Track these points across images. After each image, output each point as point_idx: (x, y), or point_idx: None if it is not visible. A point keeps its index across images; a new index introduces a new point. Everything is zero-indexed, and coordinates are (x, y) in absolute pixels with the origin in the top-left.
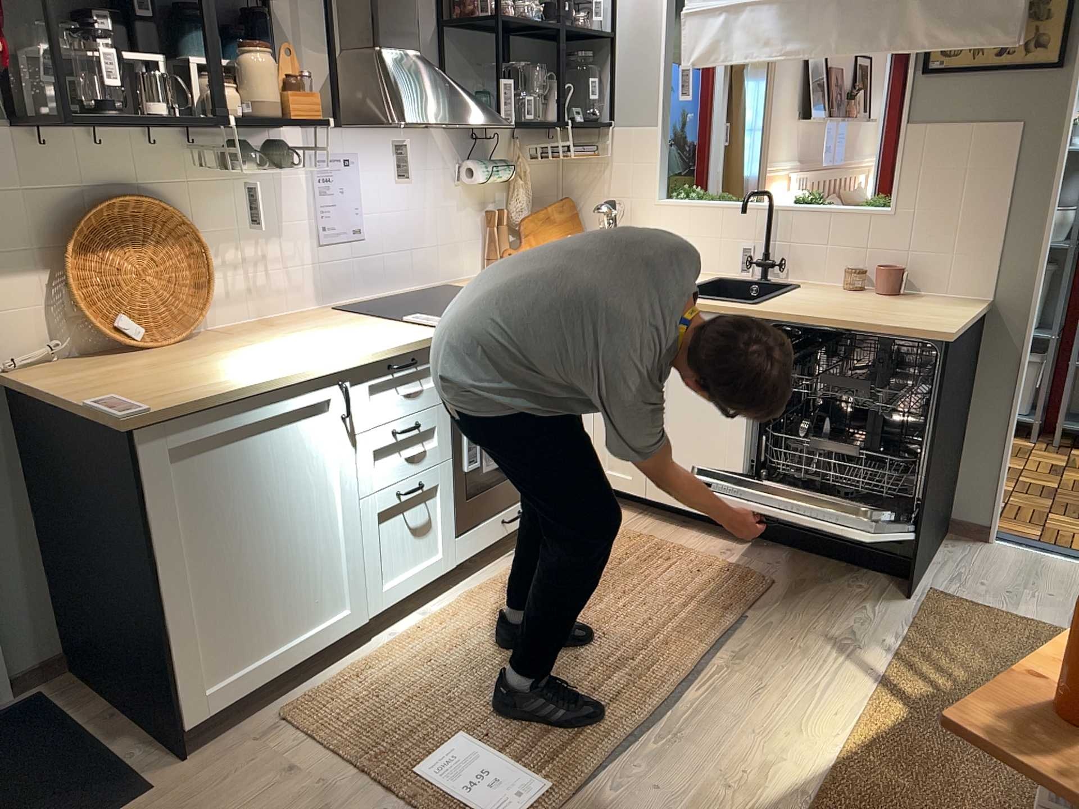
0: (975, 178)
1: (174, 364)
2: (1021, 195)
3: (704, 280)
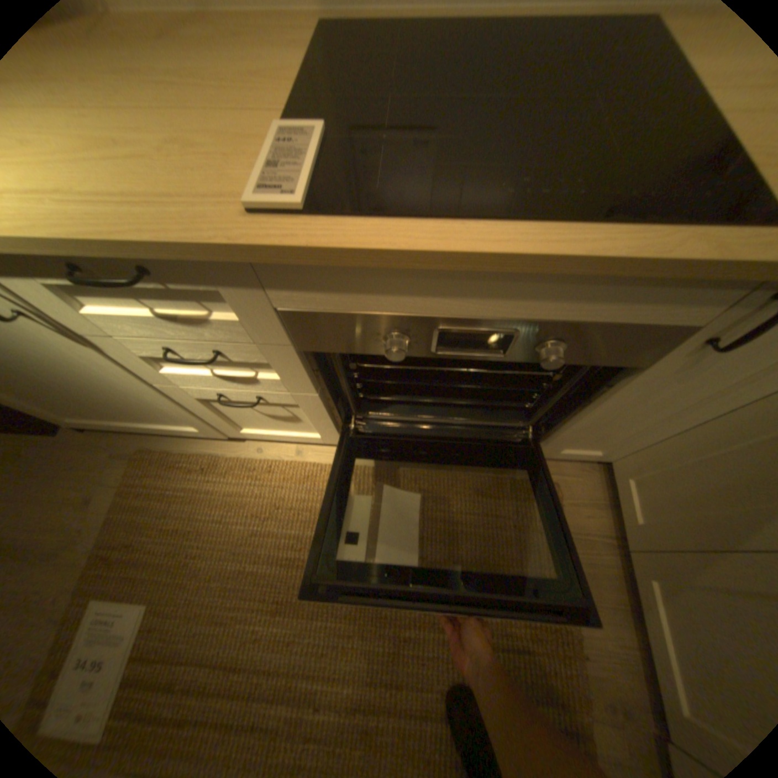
0: None
1: None
2: None
3: None
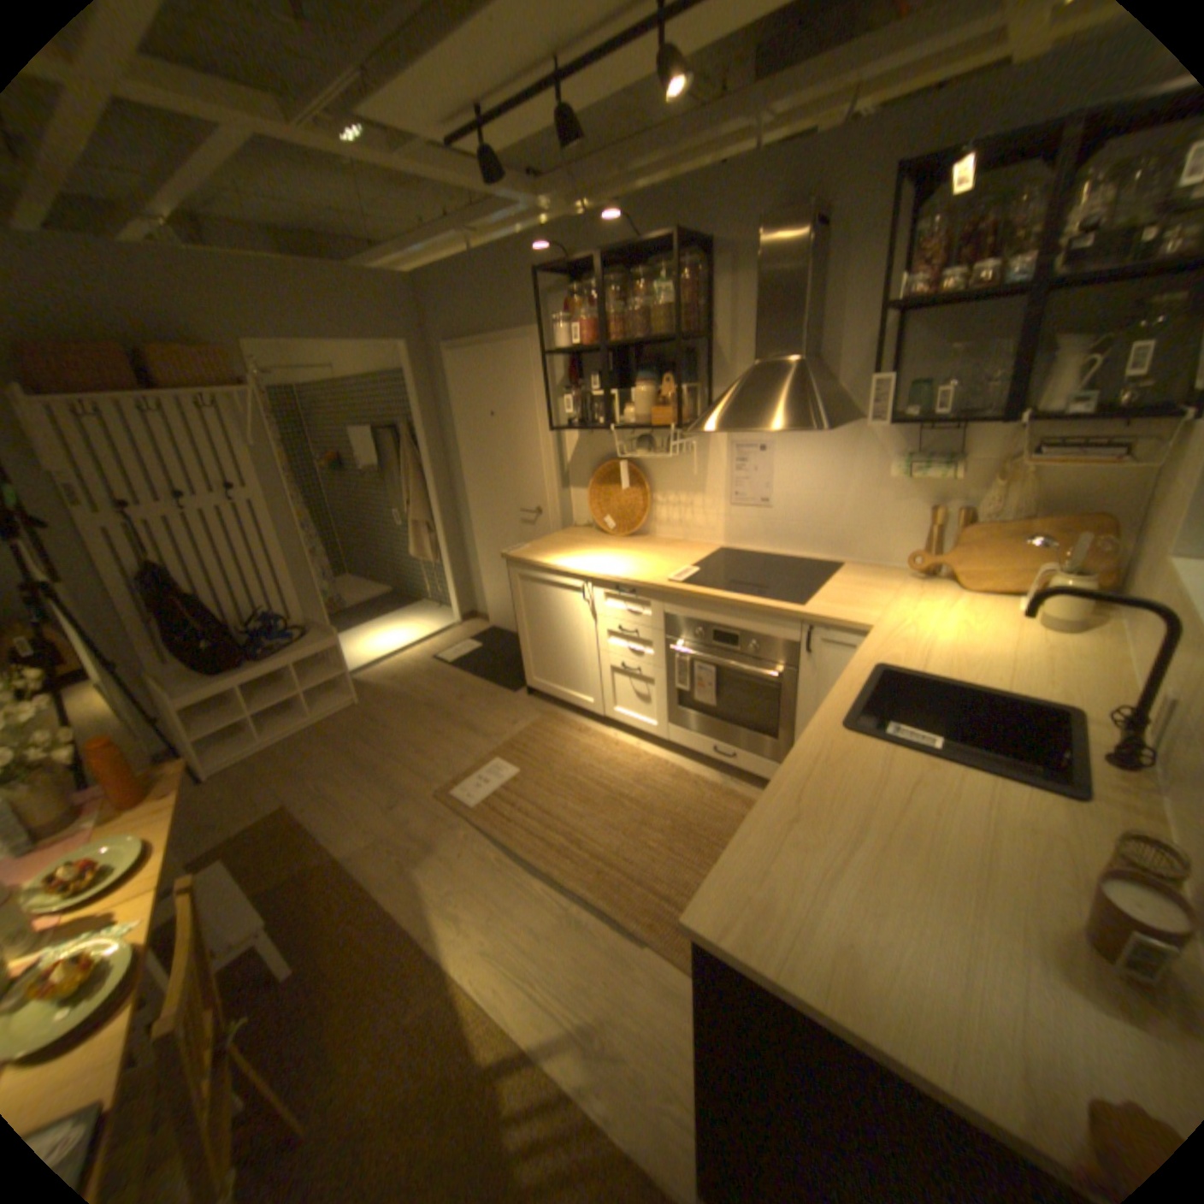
0: None
1: (583, 544)
2: None
3: (1033, 698)
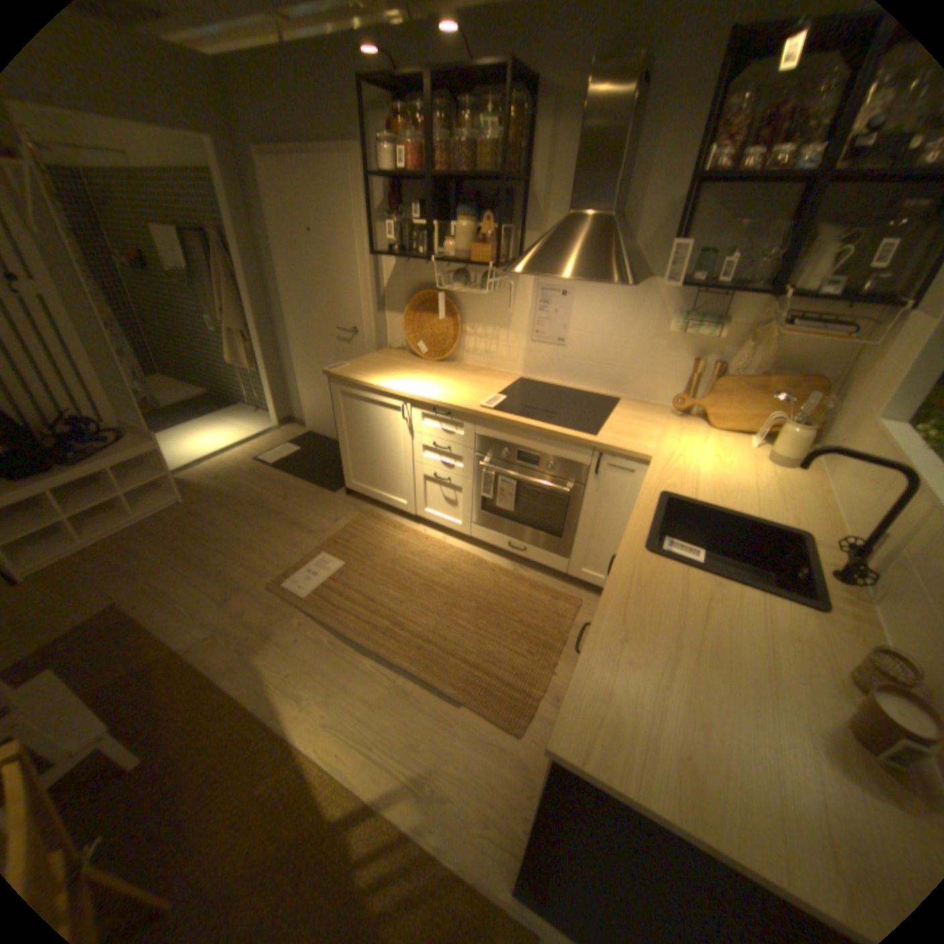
0: None
1: (400, 366)
2: None
3: (775, 522)
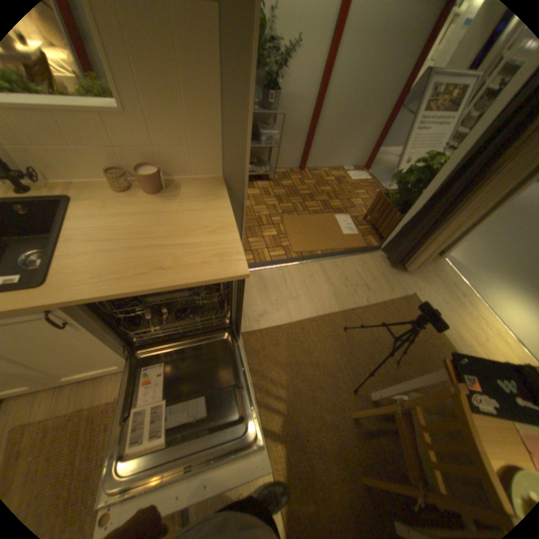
0: (186, 76)
1: None
2: (227, 94)
3: None
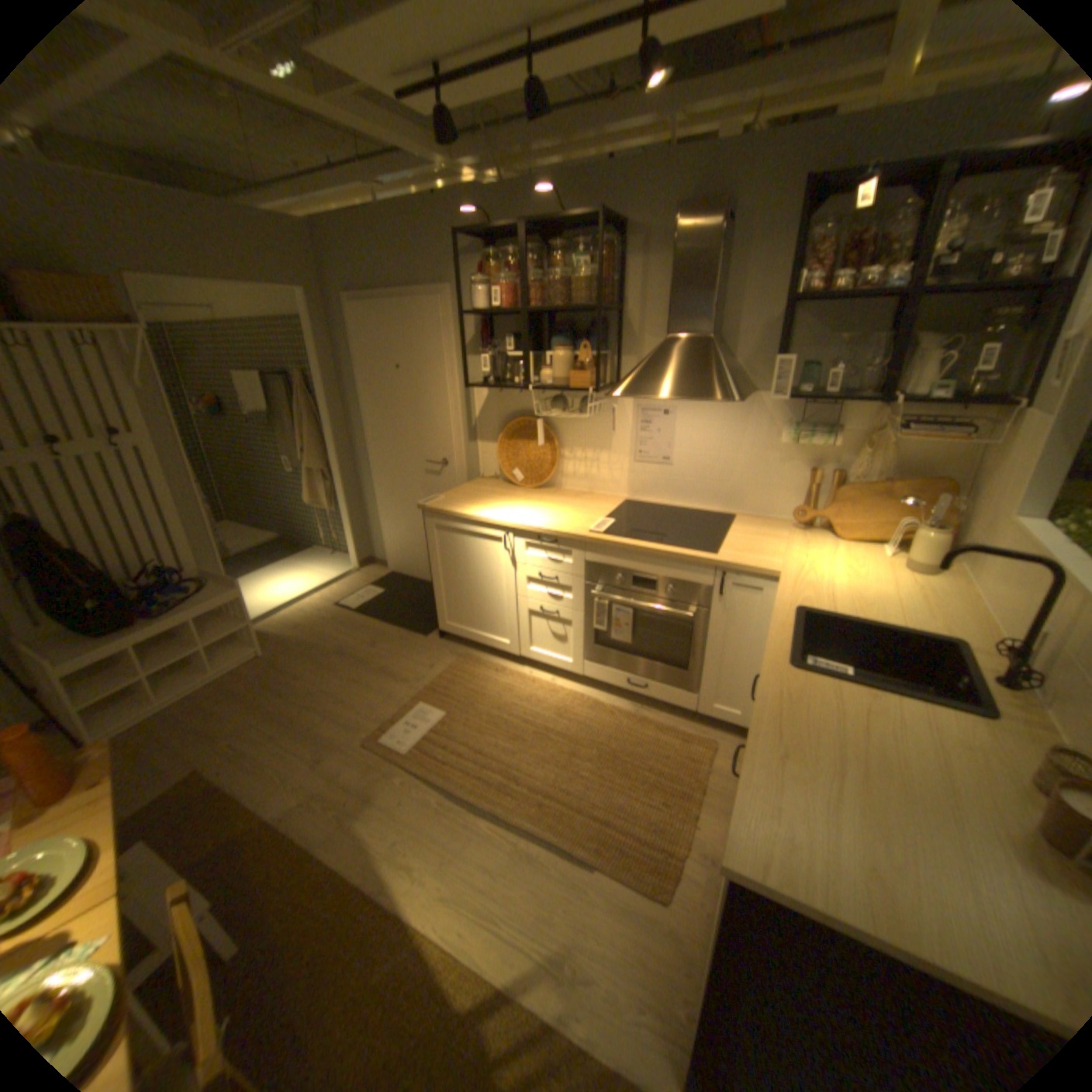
0: None
1: (496, 495)
2: None
3: (925, 632)
